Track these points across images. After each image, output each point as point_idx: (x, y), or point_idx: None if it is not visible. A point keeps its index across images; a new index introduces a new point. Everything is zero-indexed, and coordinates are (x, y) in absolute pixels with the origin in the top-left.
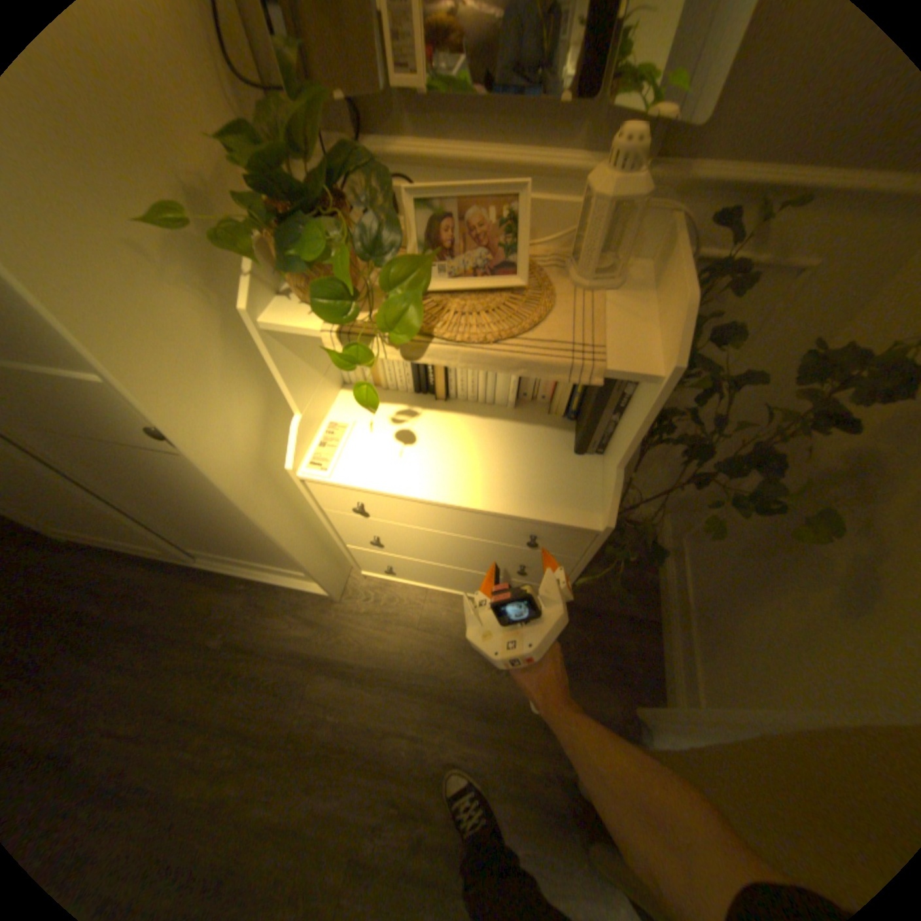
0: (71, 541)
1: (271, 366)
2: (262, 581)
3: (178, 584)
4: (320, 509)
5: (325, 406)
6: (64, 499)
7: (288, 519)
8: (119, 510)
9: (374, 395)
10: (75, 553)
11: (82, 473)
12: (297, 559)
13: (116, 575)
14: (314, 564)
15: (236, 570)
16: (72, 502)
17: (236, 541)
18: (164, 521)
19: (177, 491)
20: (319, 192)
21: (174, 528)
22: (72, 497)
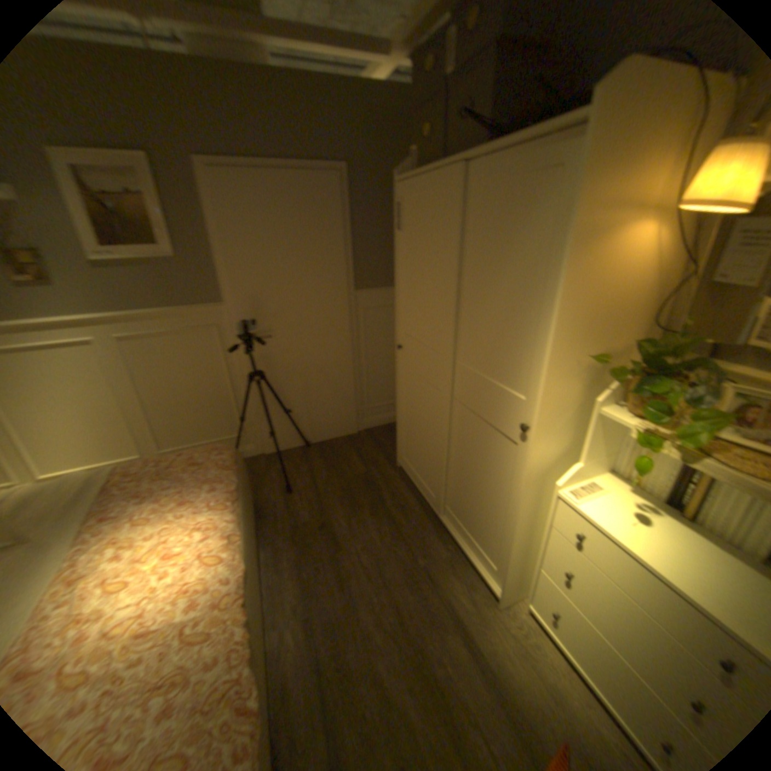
0: (401, 467)
1: (589, 432)
2: (466, 554)
3: (425, 520)
4: (550, 525)
5: (595, 473)
6: (434, 443)
7: (529, 517)
8: (447, 461)
9: (650, 467)
10: (397, 473)
11: (457, 435)
12: (512, 546)
13: (404, 494)
14: (514, 562)
15: (457, 536)
16: (436, 445)
17: (482, 514)
18: (459, 479)
19: (489, 464)
20: (677, 372)
21: (458, 487)
22: (441, 443)
